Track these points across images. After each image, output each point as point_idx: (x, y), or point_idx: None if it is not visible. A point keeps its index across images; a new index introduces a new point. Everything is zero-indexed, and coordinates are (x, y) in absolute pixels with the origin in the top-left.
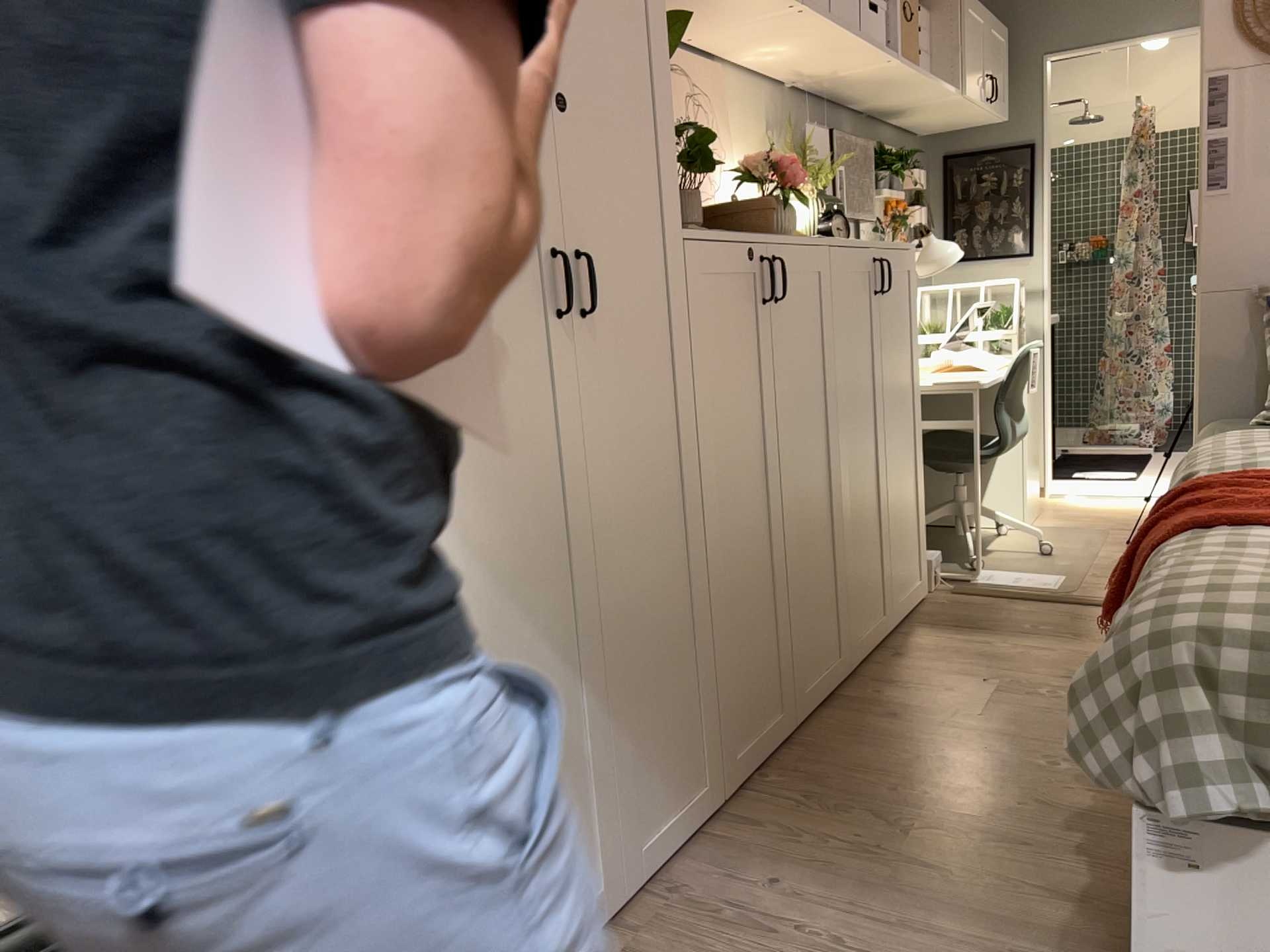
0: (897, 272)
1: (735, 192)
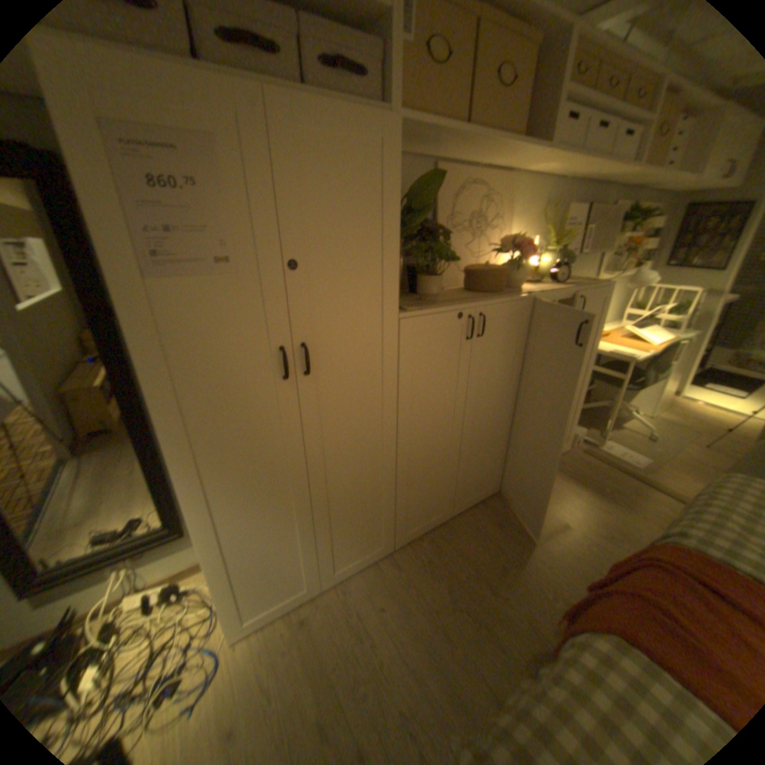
0: (594, 300)
1: (496, 256)
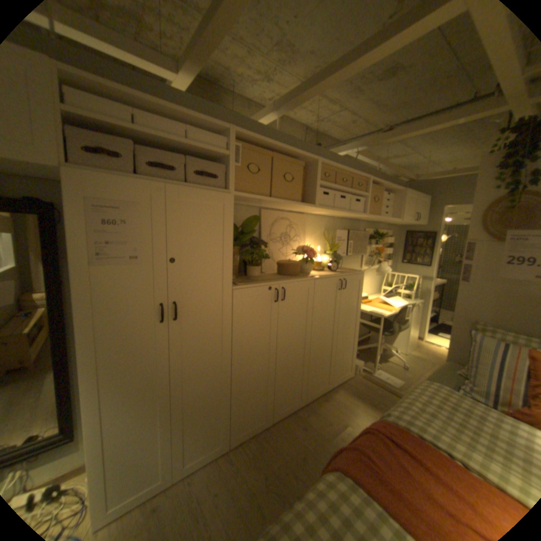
0: (352, 281)
1: (295, 256)
